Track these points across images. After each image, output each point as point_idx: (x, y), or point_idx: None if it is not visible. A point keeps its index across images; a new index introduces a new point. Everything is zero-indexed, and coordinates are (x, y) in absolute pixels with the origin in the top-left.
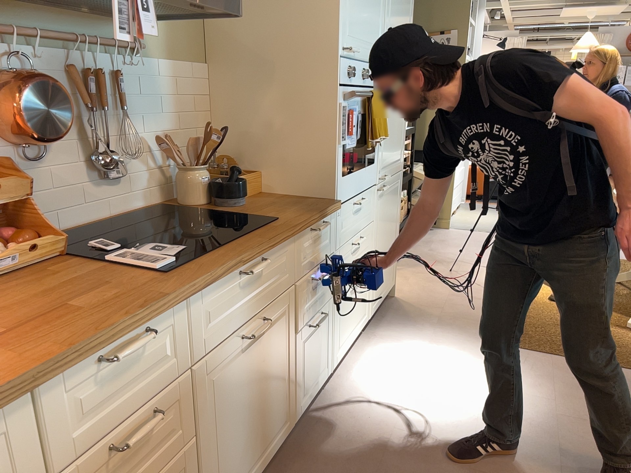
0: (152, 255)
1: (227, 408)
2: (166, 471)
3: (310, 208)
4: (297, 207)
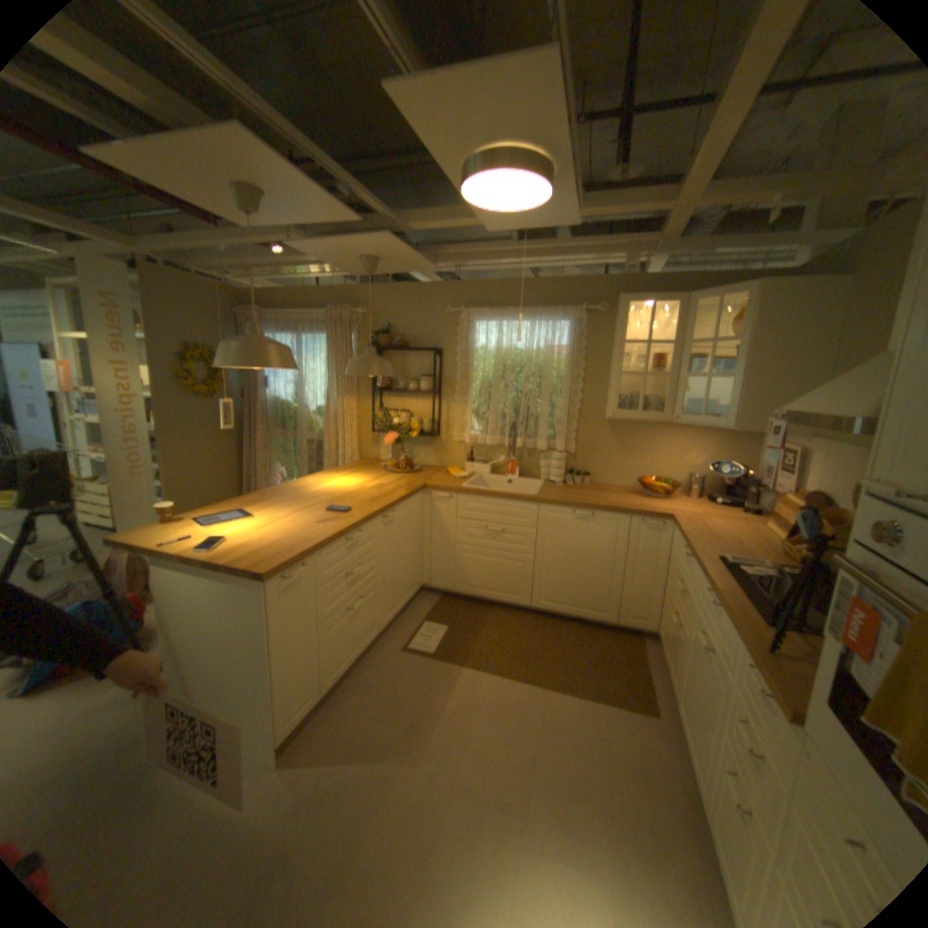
0: (754, 569)
1: (695, 661)
2: (684, 629)
3: (784, 667)
4: (803, 668)
